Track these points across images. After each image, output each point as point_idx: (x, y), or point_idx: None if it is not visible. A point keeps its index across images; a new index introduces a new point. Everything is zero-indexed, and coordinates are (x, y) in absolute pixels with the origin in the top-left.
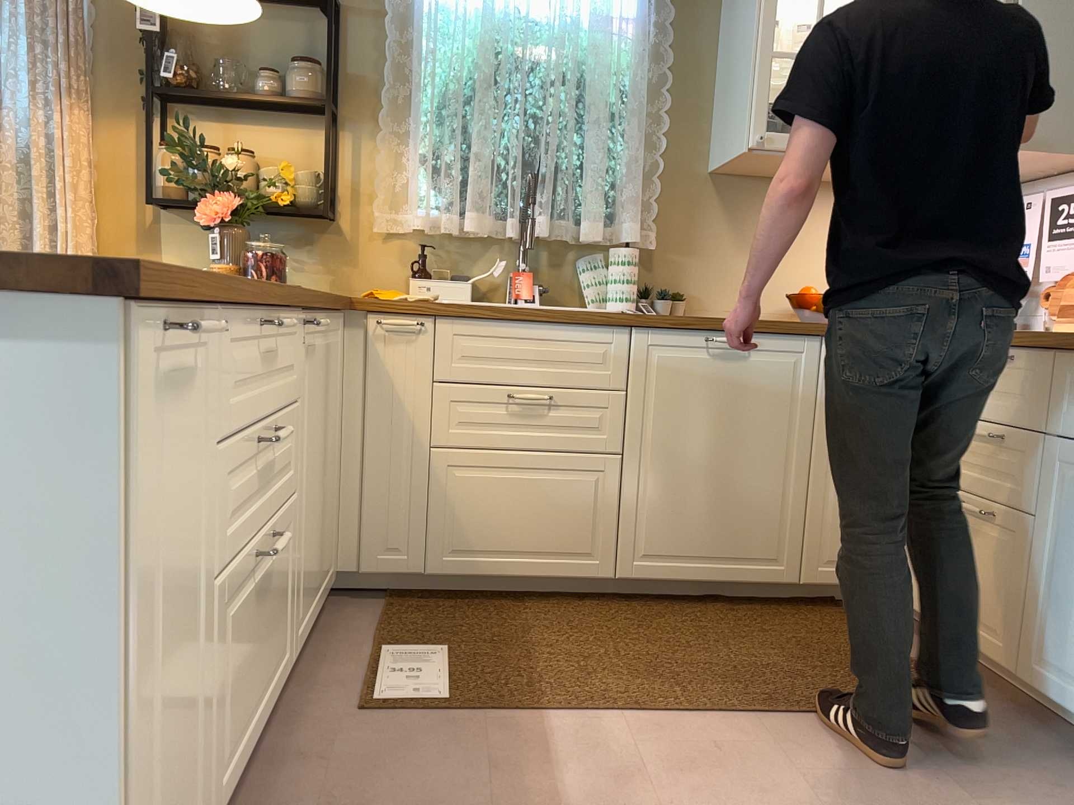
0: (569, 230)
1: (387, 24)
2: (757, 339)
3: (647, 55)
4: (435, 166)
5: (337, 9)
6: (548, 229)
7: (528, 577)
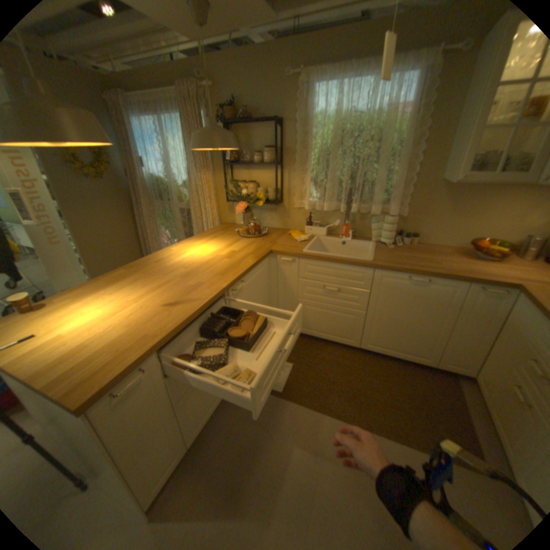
0: (366, 208)
1: (296, 127)
2: (434, 280)
3: (417, 121)
4: (315, 182)
5: (276, 125)
6: (358, 207)
7: (328, 340)
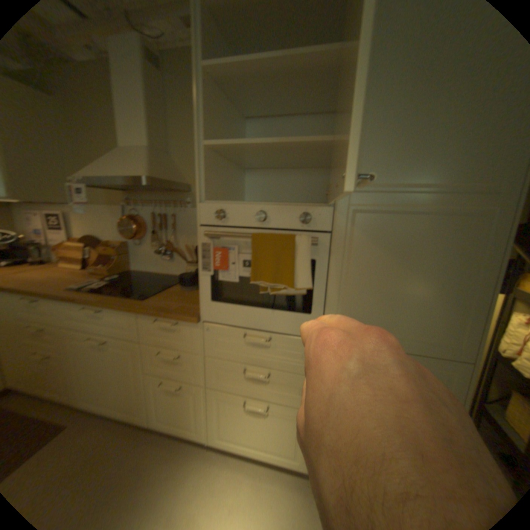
0: None
1: None
2: None
3: None
4: None
5: None
6: None
7: None
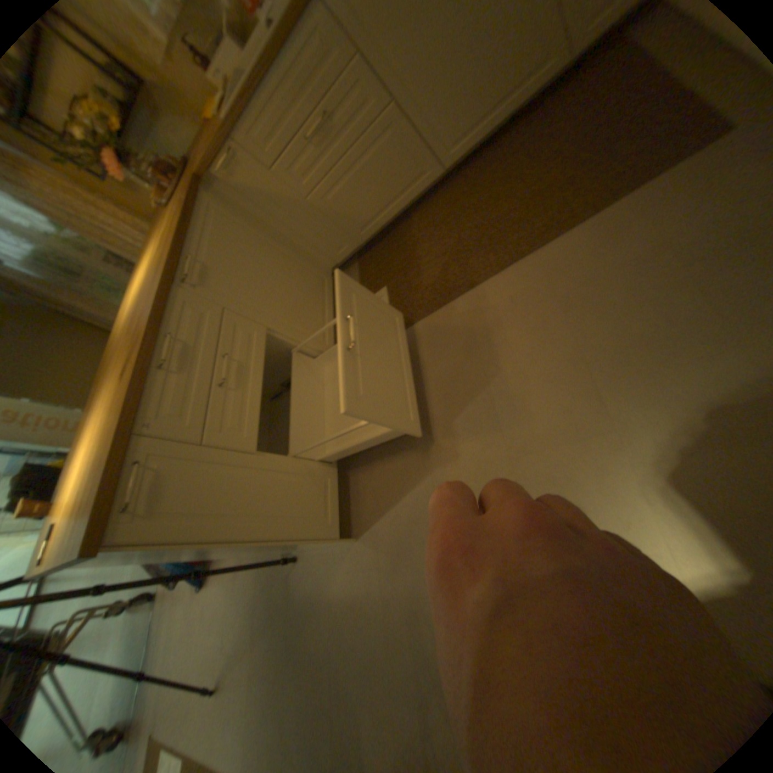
0: None
1: None
2: None
3: None
4: None
5: None
6: None
7: (401, 209)
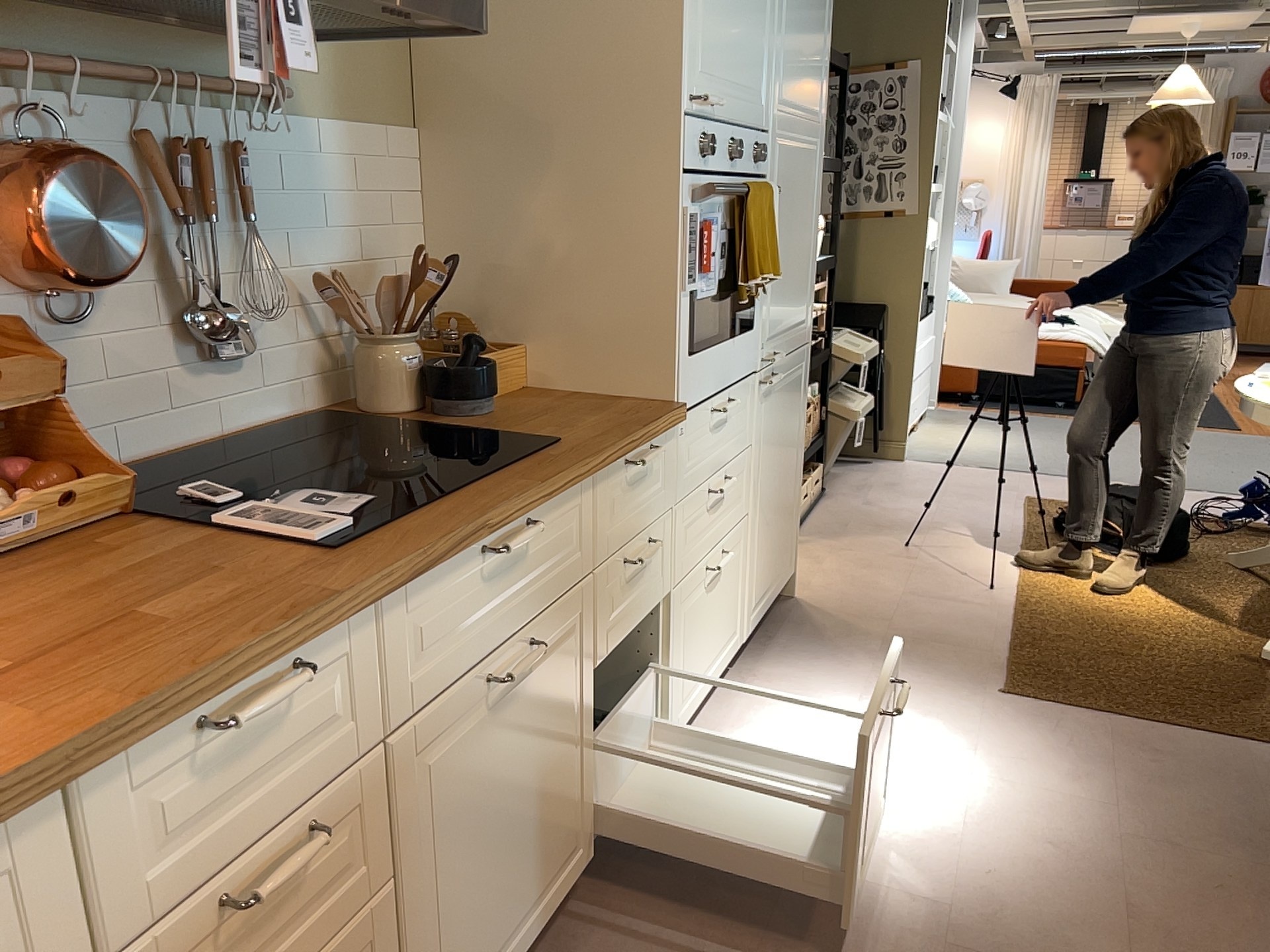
0: None
1: None
2: None
3: None
4: None
5: None
6: None
7: None
